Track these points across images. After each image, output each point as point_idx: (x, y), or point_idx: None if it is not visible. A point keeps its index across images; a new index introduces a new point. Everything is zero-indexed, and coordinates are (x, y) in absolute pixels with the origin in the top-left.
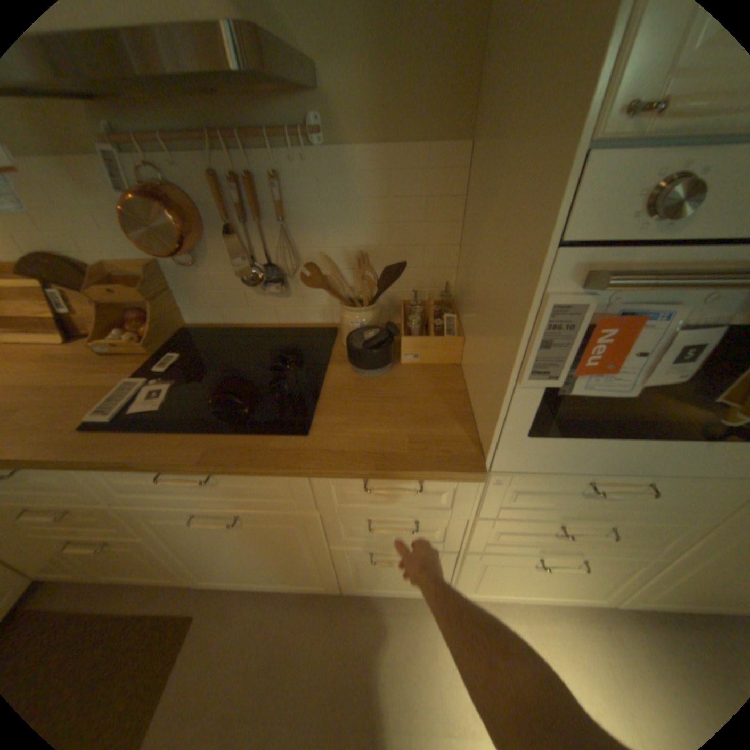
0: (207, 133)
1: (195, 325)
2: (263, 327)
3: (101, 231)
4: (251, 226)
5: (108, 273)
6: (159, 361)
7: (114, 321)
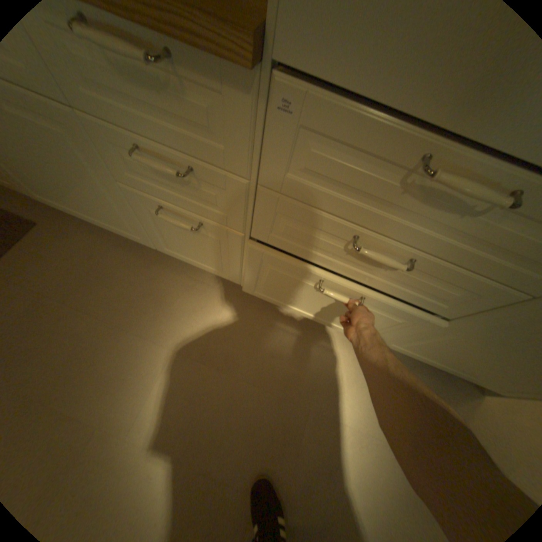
0: None
1: None
2: None
3: None
4: None
5: None
6: None
7: None
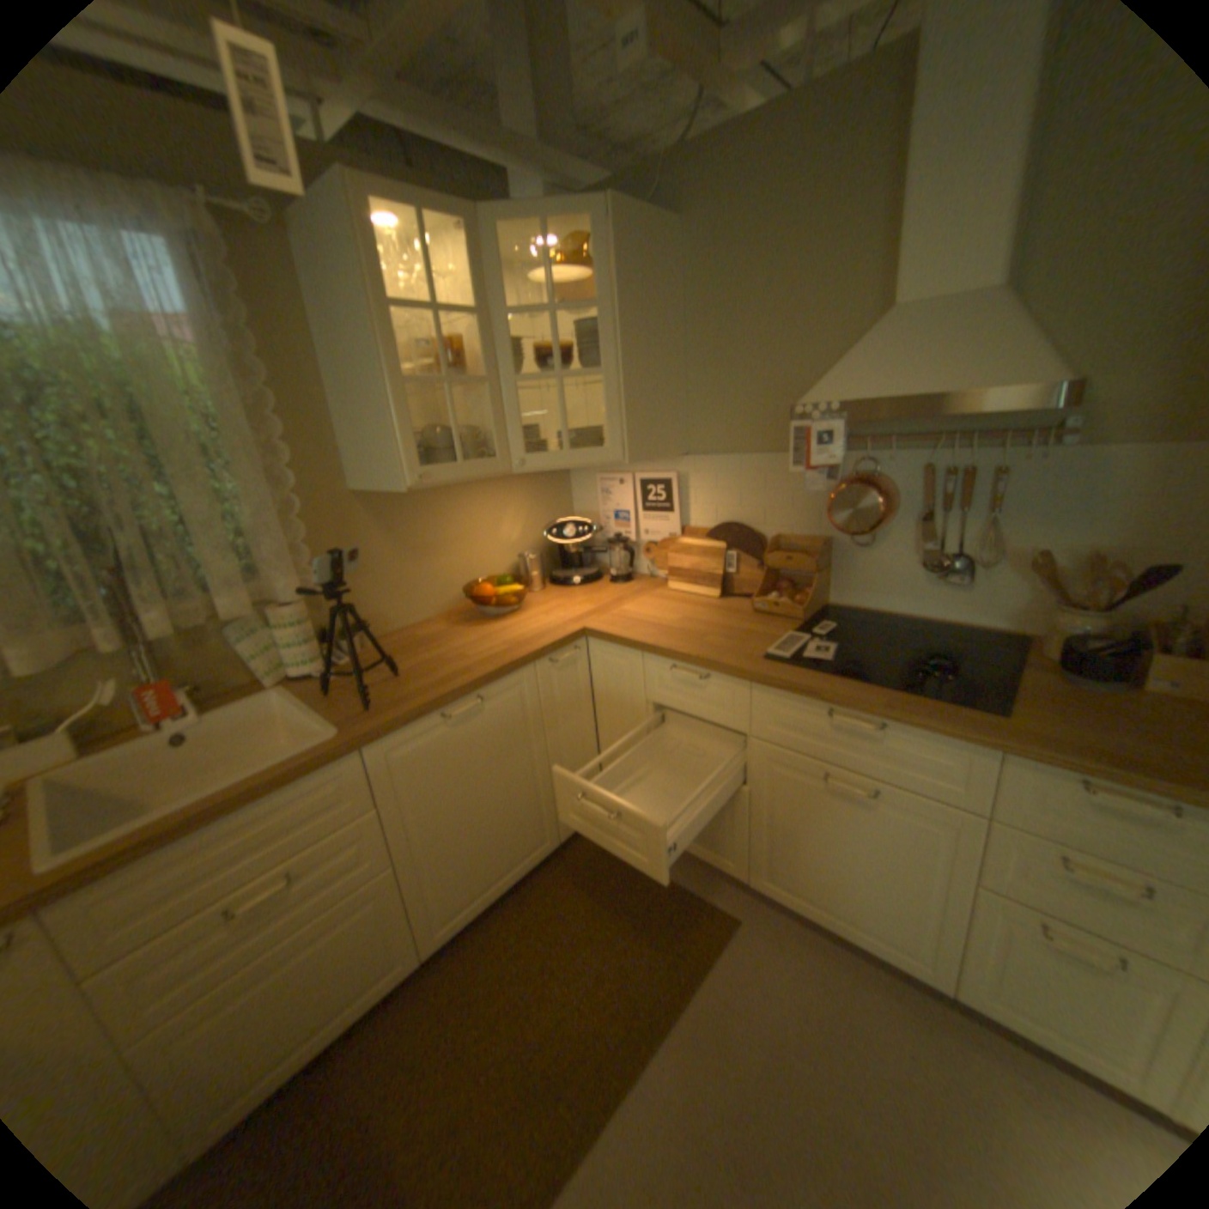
0: (944, 436)
1: (839, 606)
2: (922, 621)
3: (794, 510)
4: (954, 515)
5: (780, 545)
6: (819, 626)
7: (770, 587)
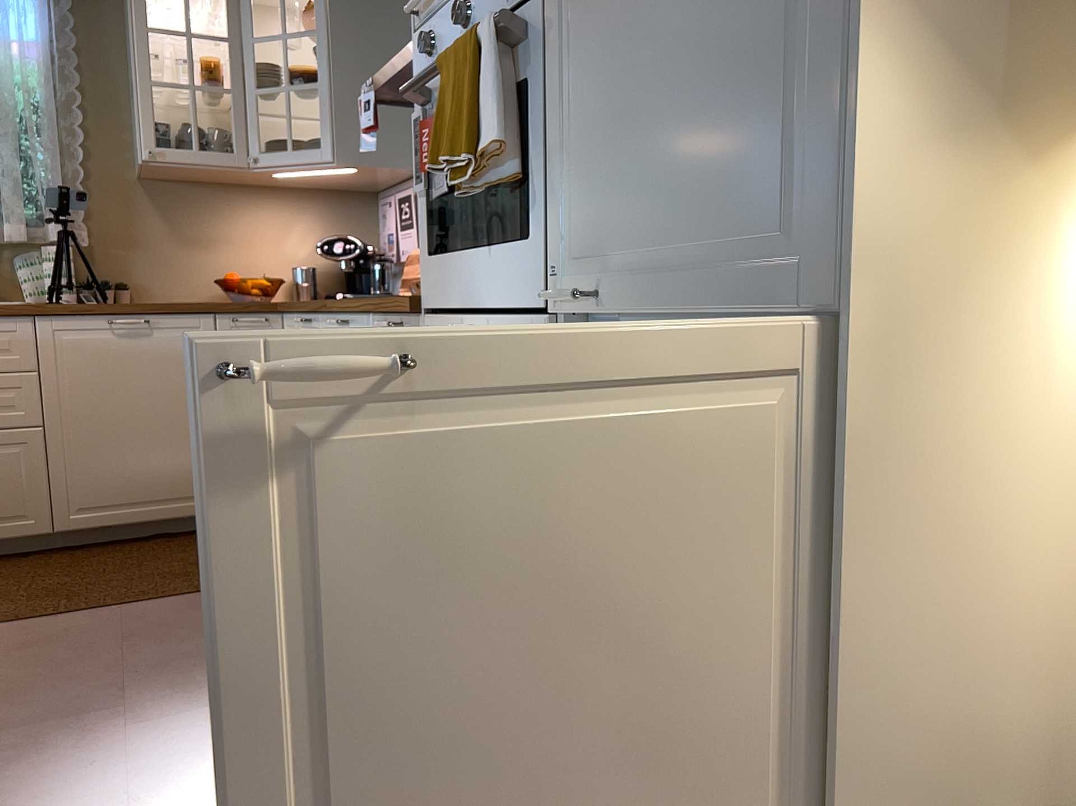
0: None
1: None
2: None
3: None
4: None
5: None
6: None
7: None
